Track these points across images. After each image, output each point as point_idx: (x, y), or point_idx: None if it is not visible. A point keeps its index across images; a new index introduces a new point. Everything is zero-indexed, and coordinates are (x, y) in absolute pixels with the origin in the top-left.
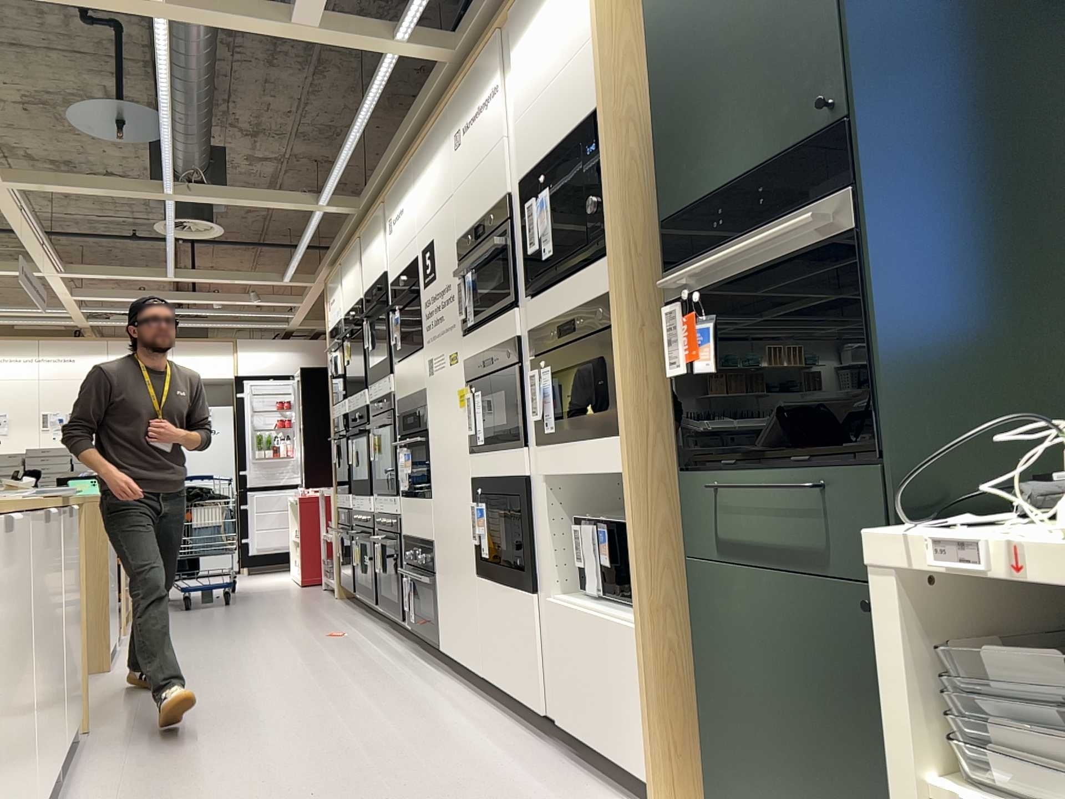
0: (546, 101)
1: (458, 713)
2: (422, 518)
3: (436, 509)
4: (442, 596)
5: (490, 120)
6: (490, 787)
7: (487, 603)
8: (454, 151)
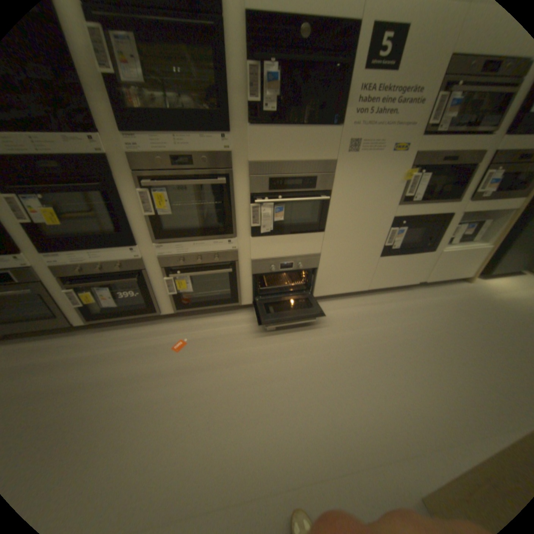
0: None
1: (379, 305)
2: (300, 244)
3: (332, 236)
4: (324, 275)
5: None
6: (453, 306)
7: (387, 264)
8: None
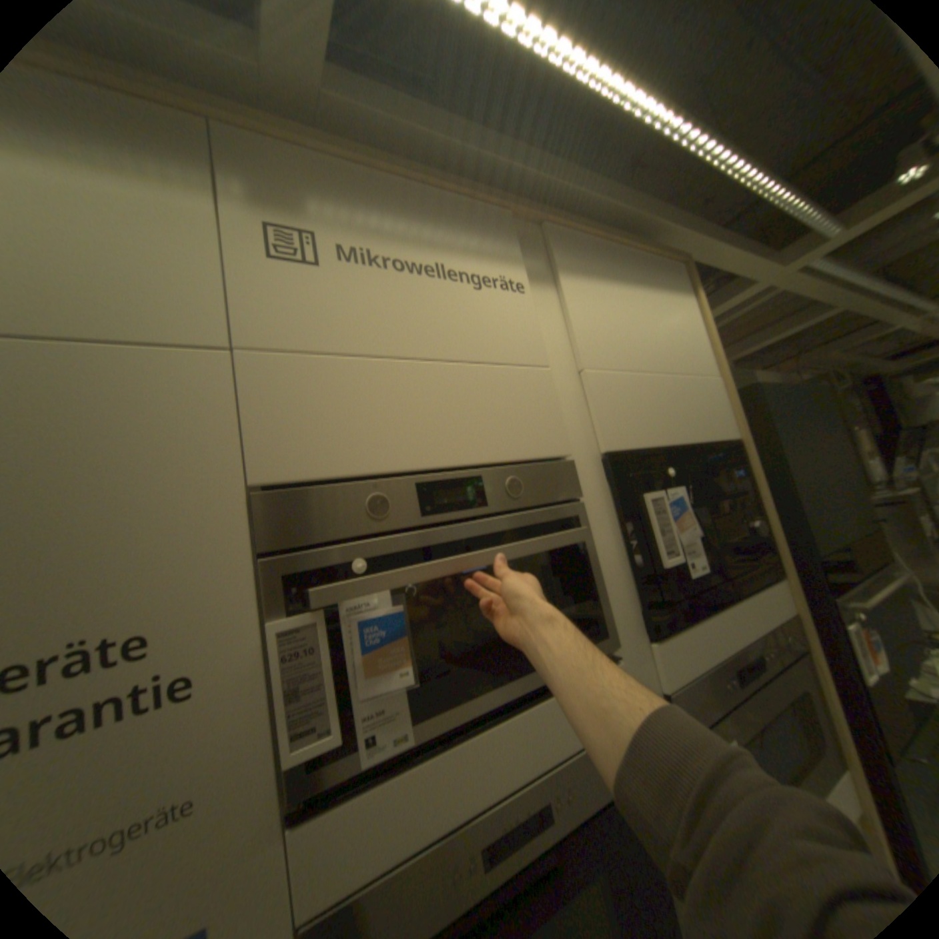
0: (654, 384)
1: None
2: None
3: None
4: None
5: (490, 311)
6: None
7: None
8: (256, 249)
